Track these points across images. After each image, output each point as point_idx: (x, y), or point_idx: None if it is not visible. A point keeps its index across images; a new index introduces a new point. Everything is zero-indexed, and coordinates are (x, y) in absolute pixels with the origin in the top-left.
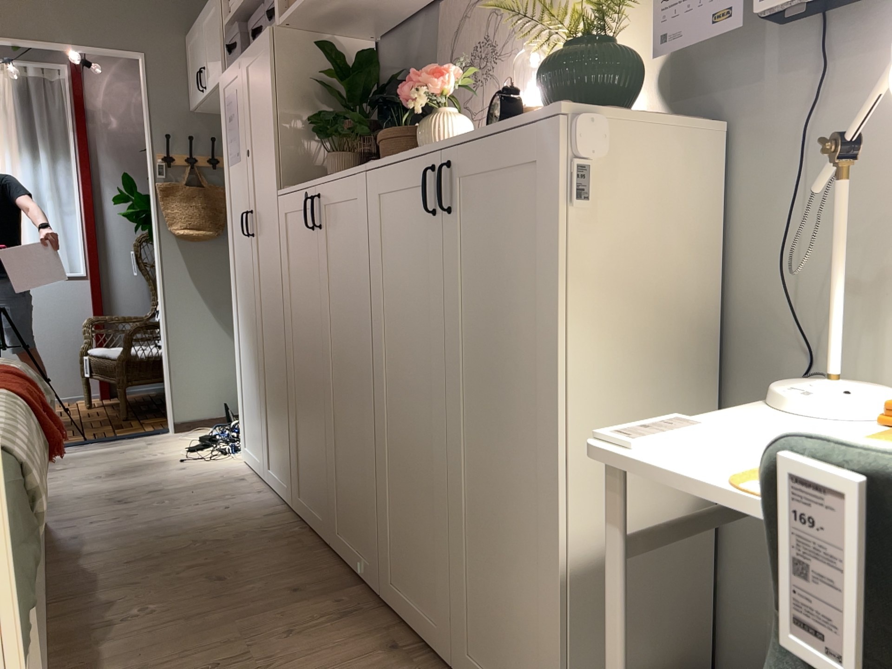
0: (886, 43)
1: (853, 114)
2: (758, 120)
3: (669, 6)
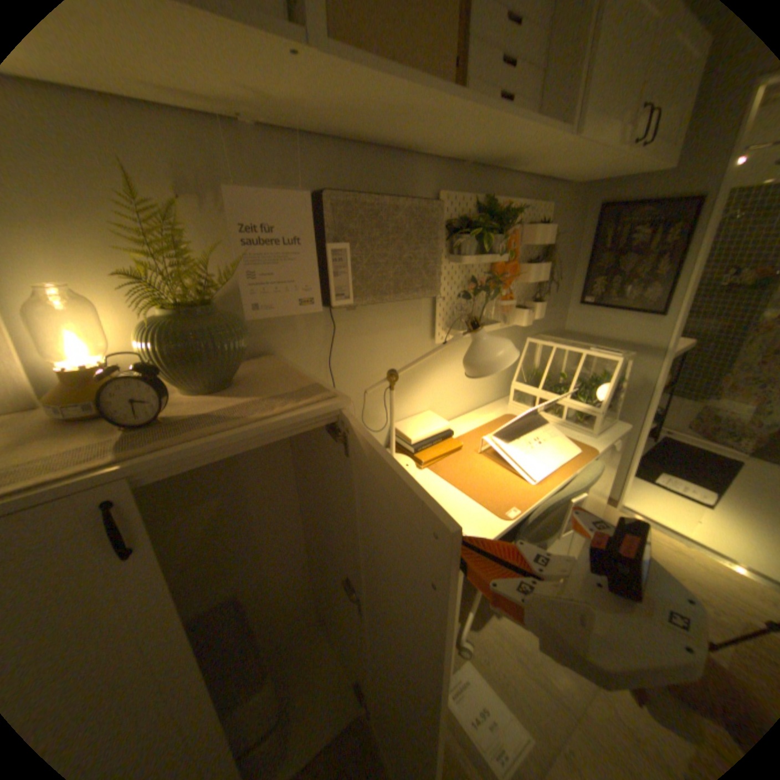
0: (350, 315)
1: (340, 346)
2: (291, 349)
3: (249, 279)
